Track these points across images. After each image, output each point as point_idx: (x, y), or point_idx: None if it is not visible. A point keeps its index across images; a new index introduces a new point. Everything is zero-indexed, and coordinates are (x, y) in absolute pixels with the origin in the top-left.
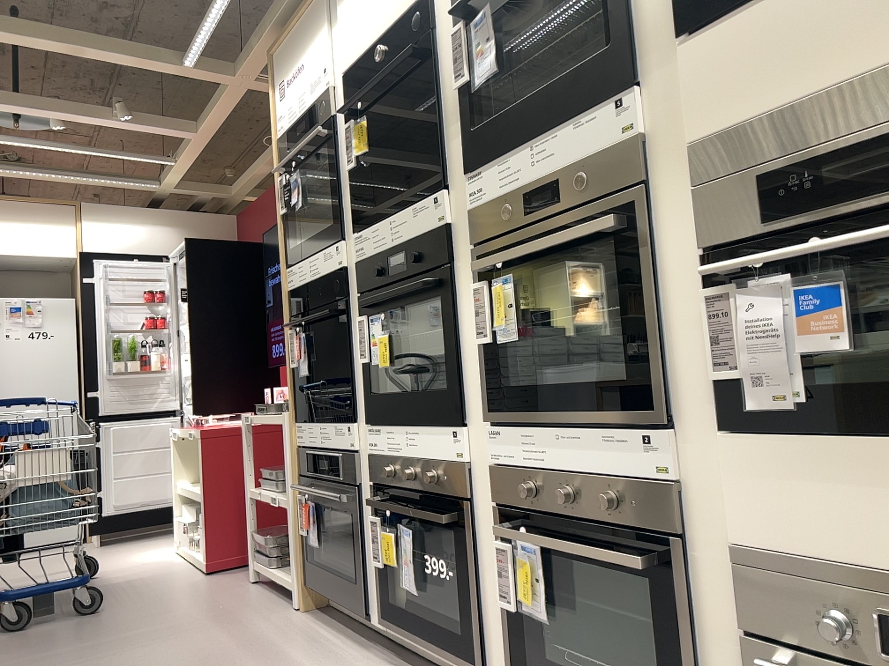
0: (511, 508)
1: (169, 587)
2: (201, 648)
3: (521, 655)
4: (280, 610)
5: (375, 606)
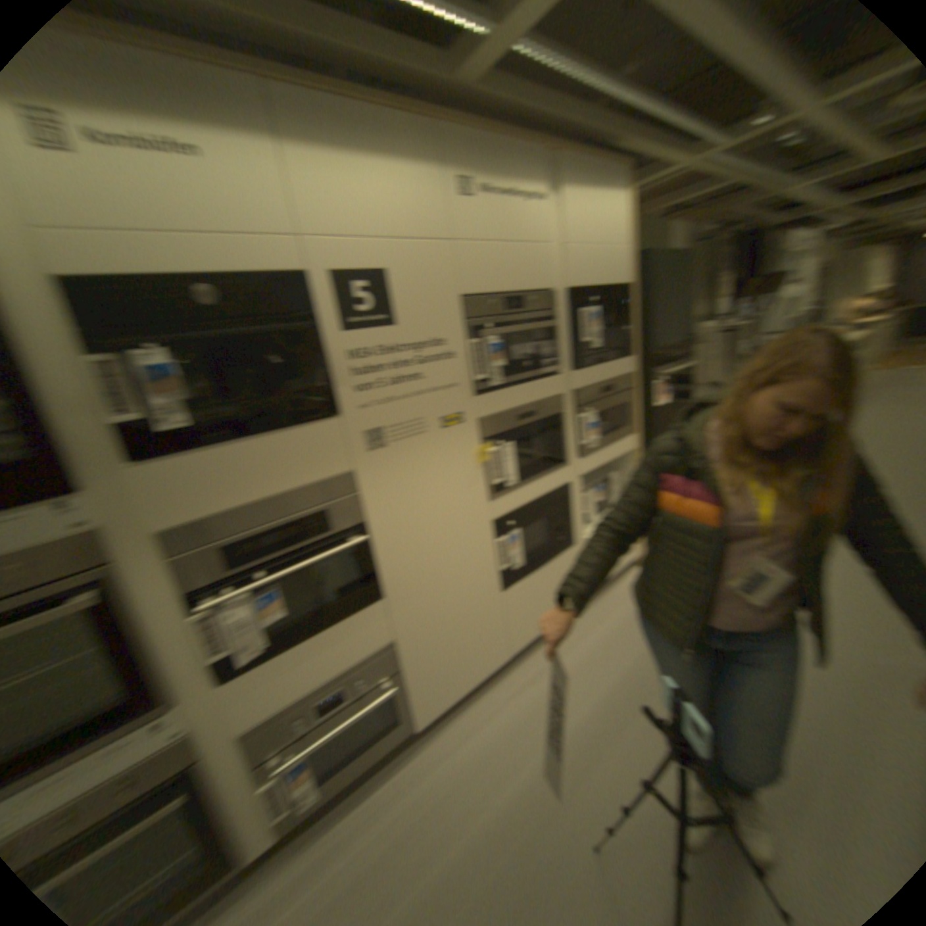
0: None
1: None
2: None
3: None
4: None
5: None
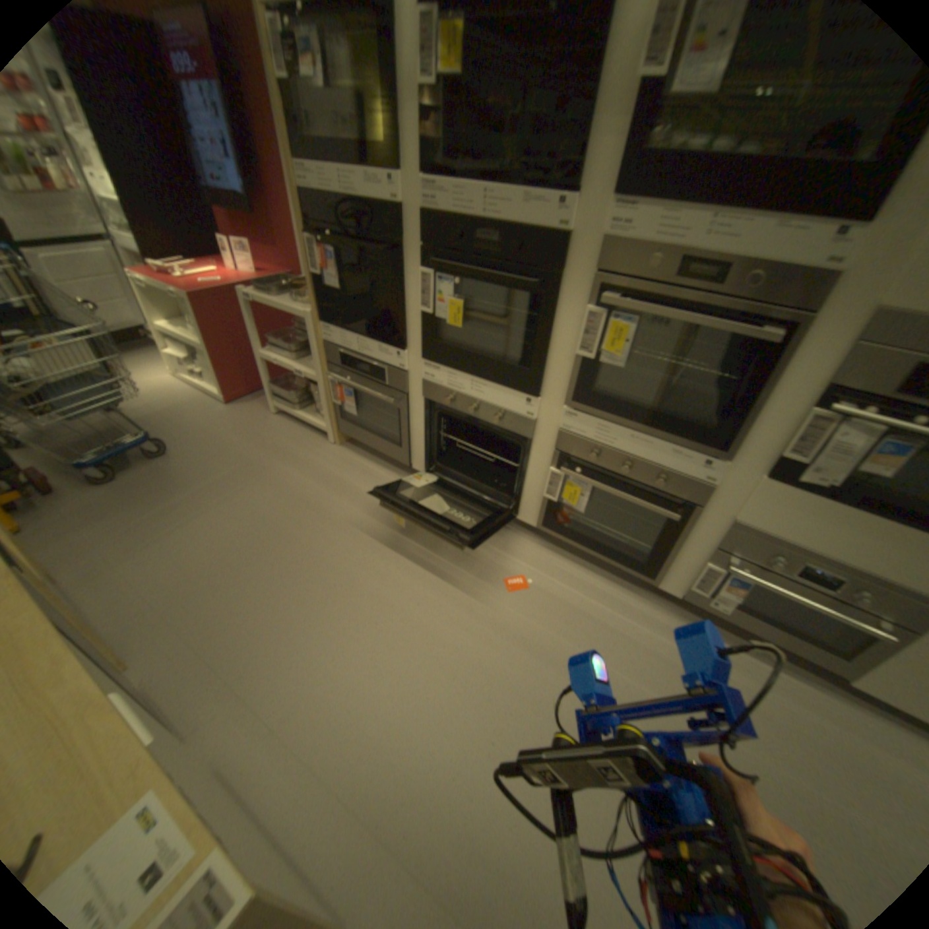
0: (569, 456)
1: (204, 424)
2: (291, 490)
3: (546, 514)
4: (321, 447)
5: (418, 463)
